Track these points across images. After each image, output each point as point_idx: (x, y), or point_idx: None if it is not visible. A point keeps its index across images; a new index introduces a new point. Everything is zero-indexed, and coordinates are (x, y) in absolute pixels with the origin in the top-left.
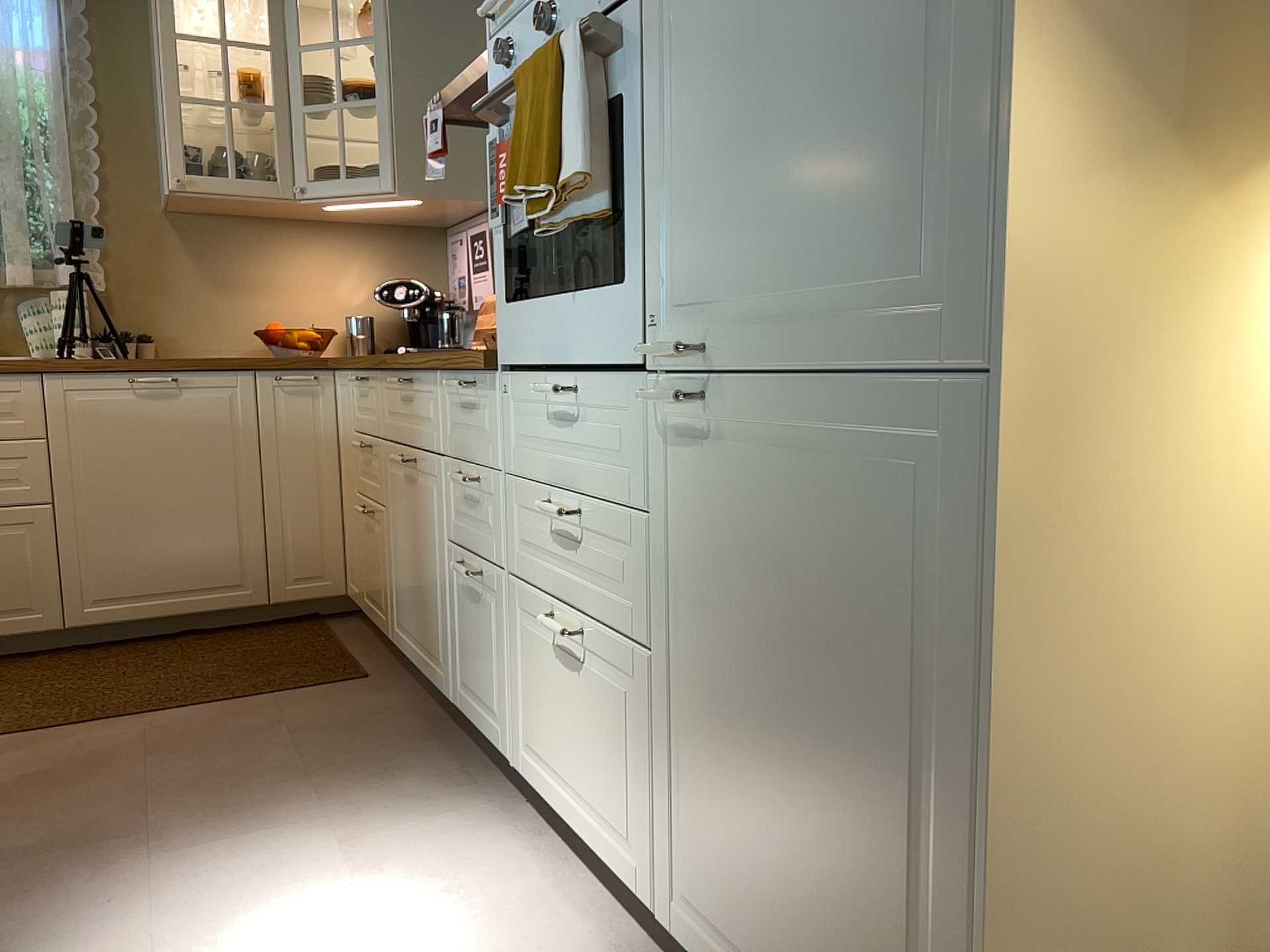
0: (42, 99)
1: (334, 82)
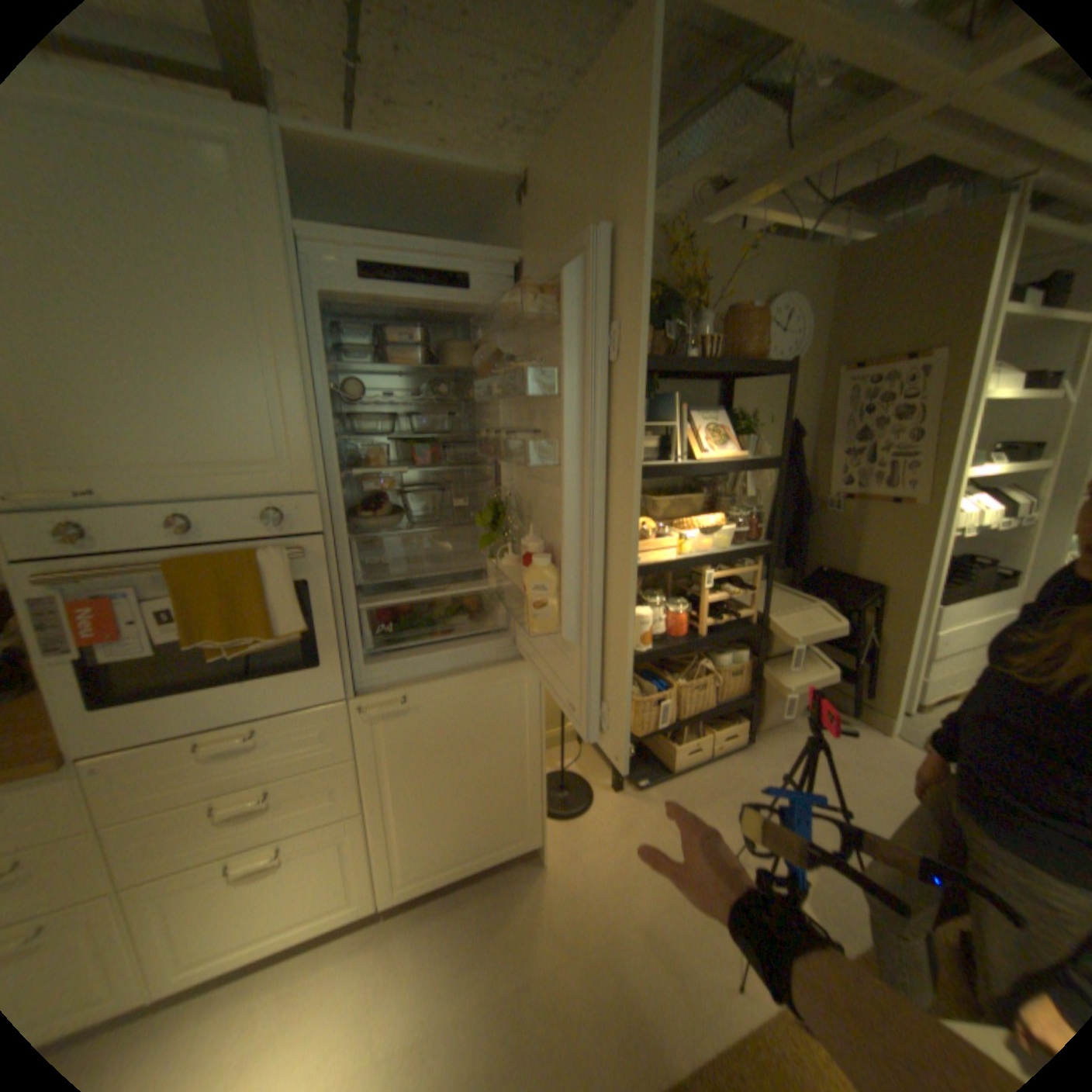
0: None
1: None
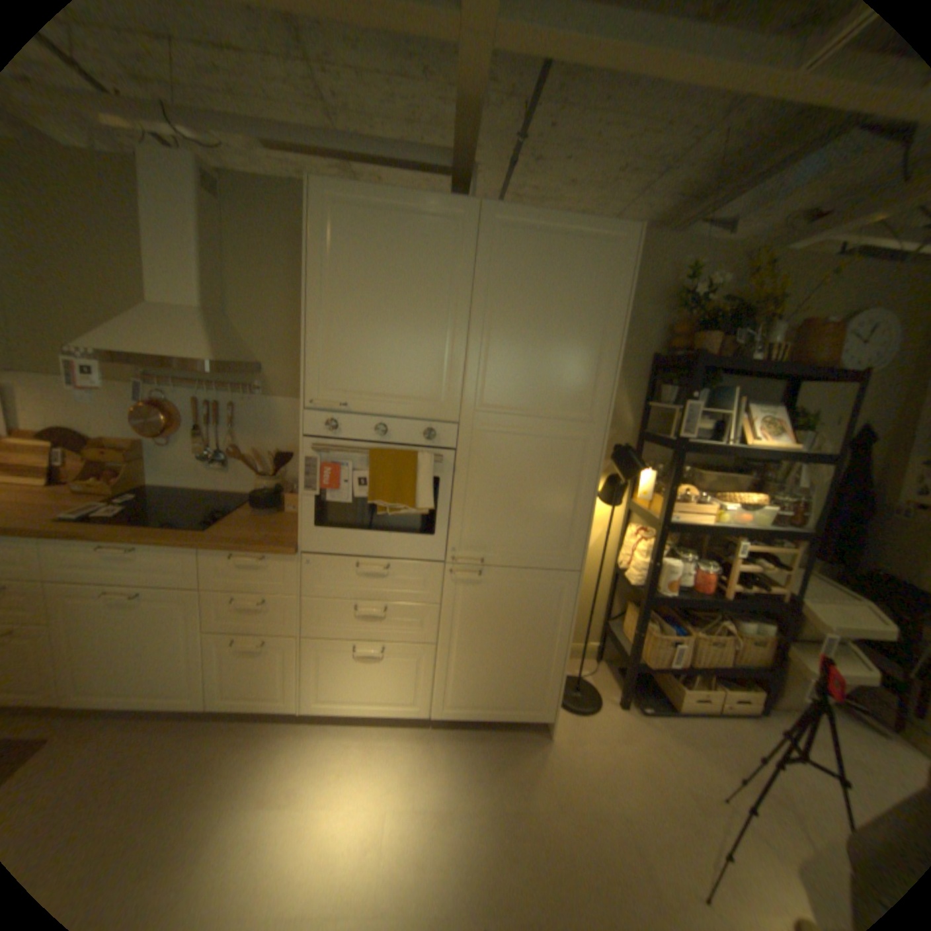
0: None
1: None
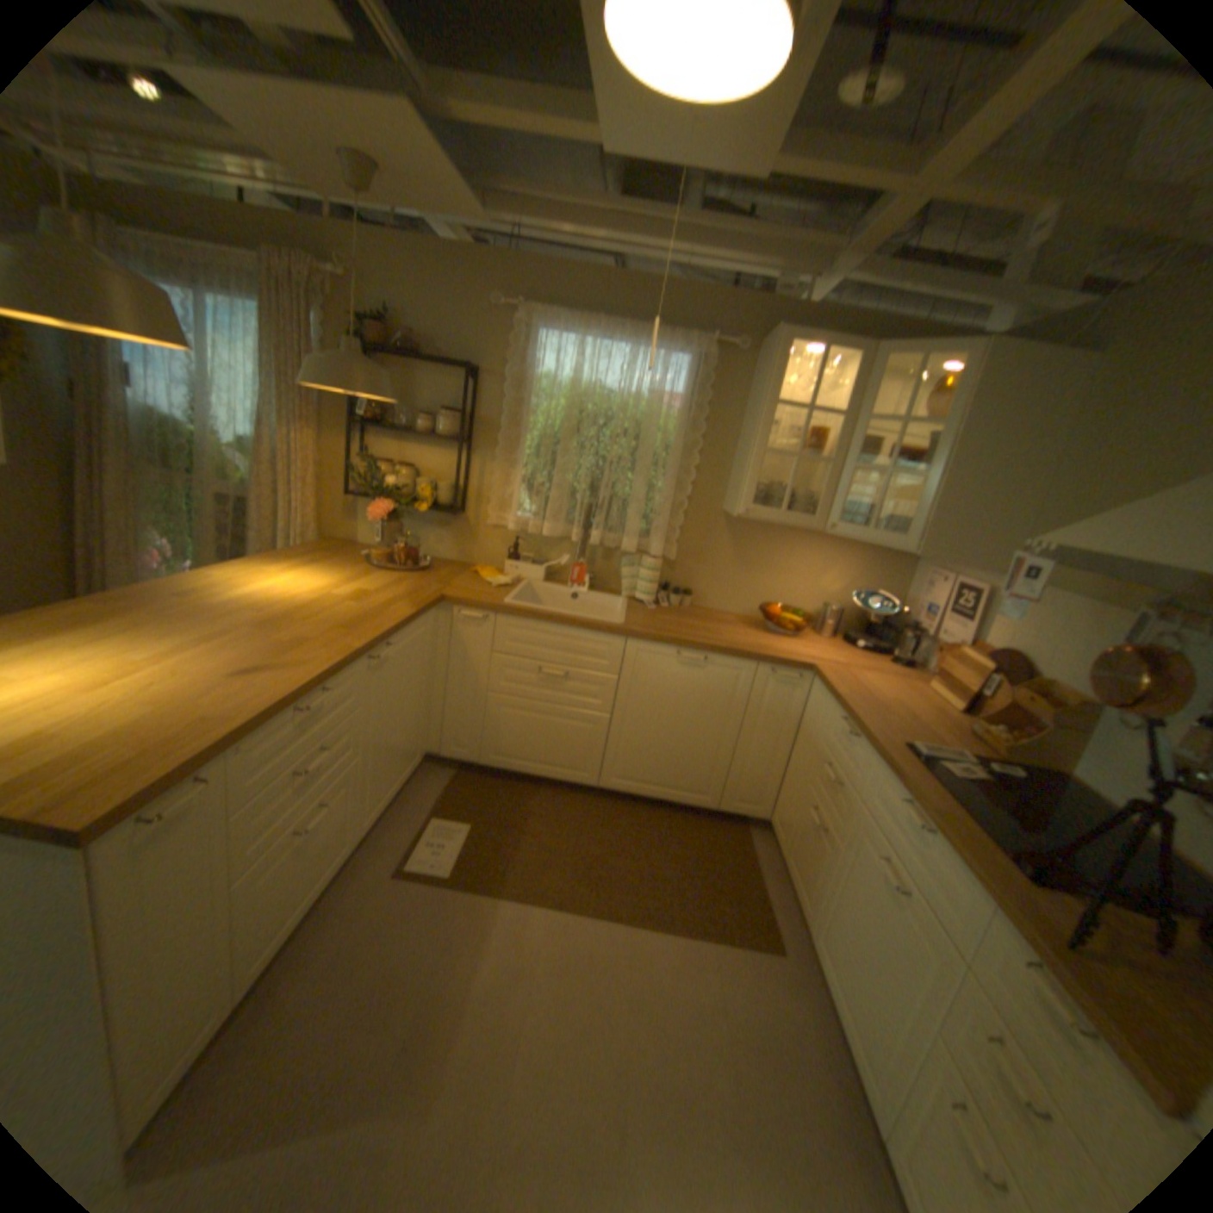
0: (671, 427)
1: (886, 440)
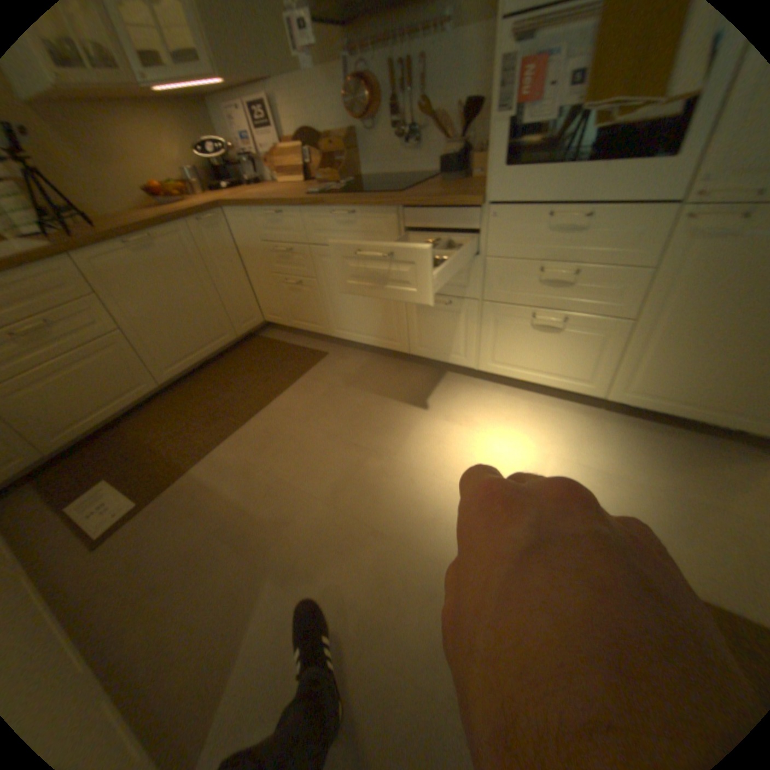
0: None
1: None
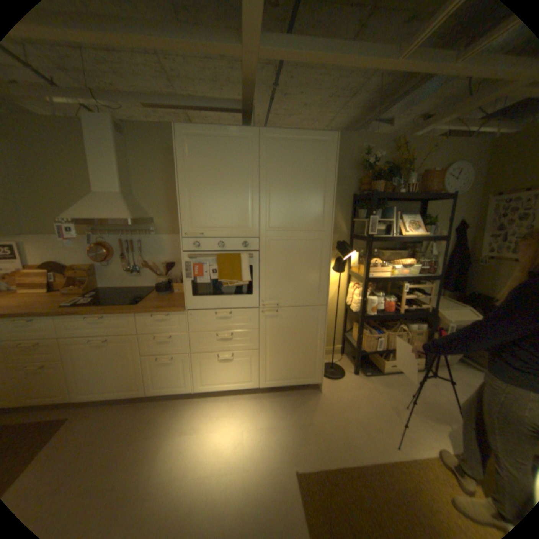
0: None
1: None
